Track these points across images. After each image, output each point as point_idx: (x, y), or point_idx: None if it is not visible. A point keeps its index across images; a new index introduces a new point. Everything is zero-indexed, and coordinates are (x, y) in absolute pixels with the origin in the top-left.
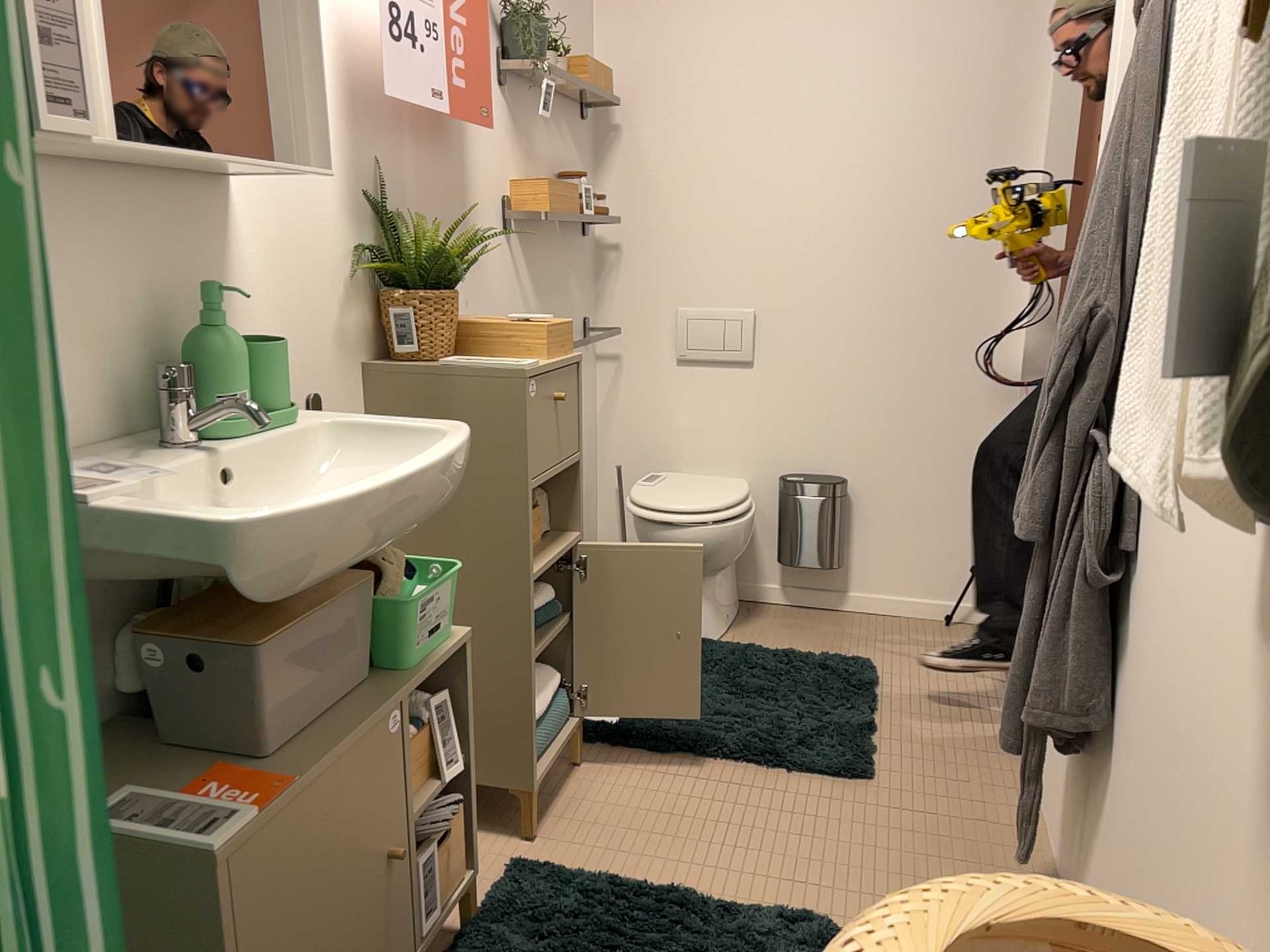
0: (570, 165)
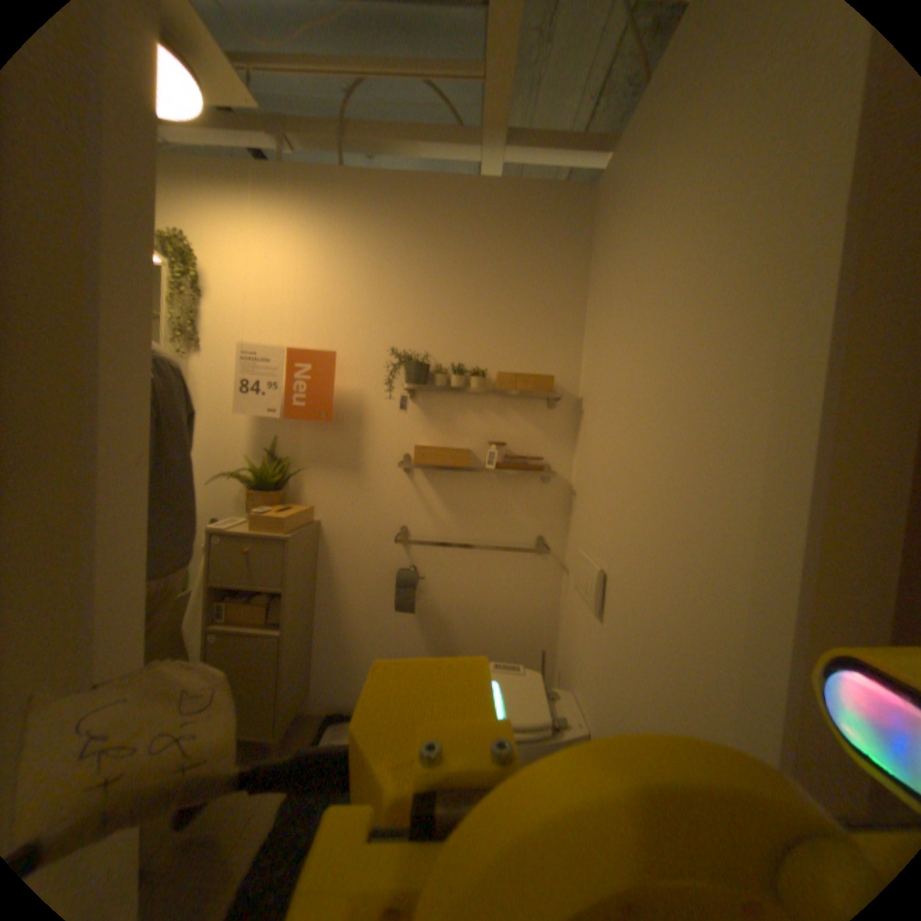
0: (521, 432)
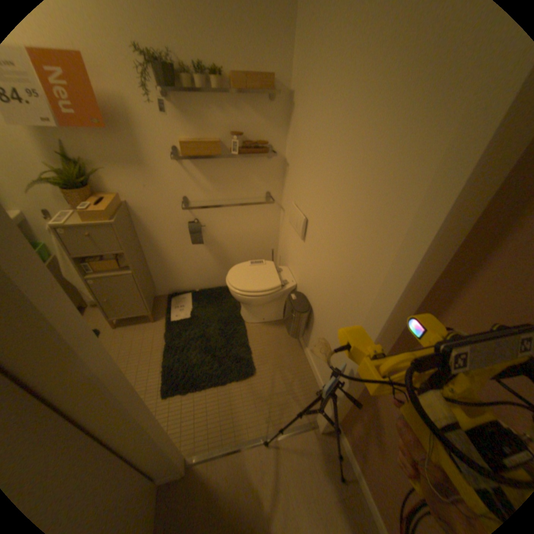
0: (252, 125)
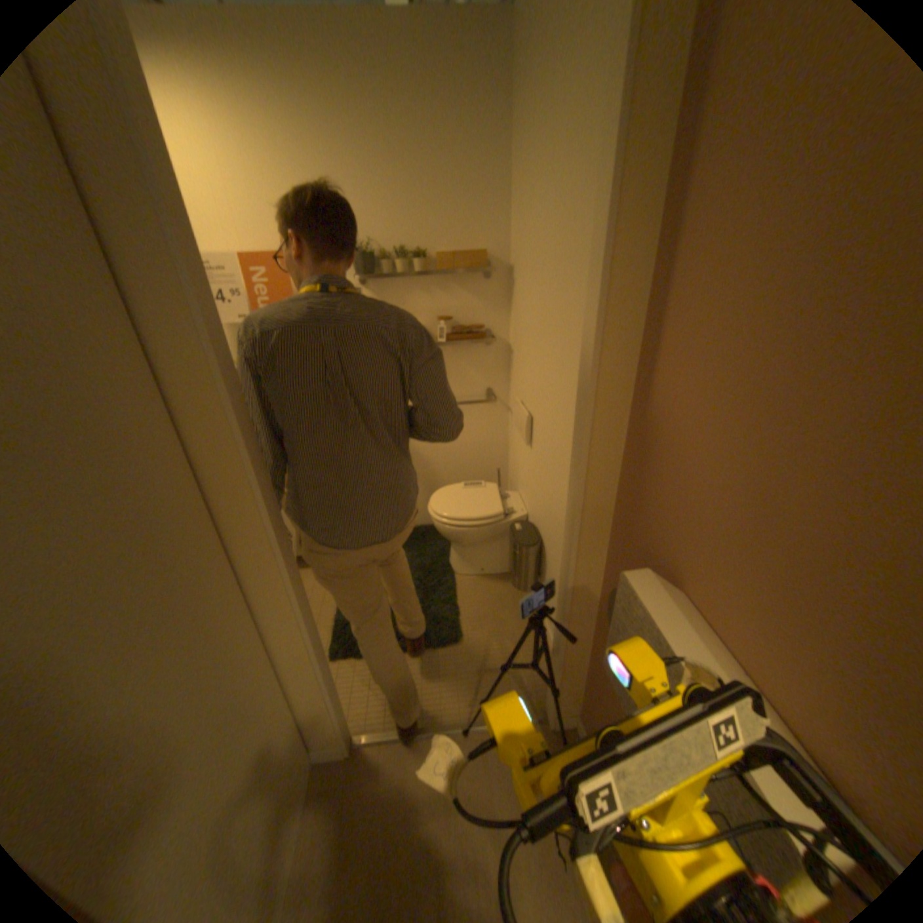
0: (463, 308)
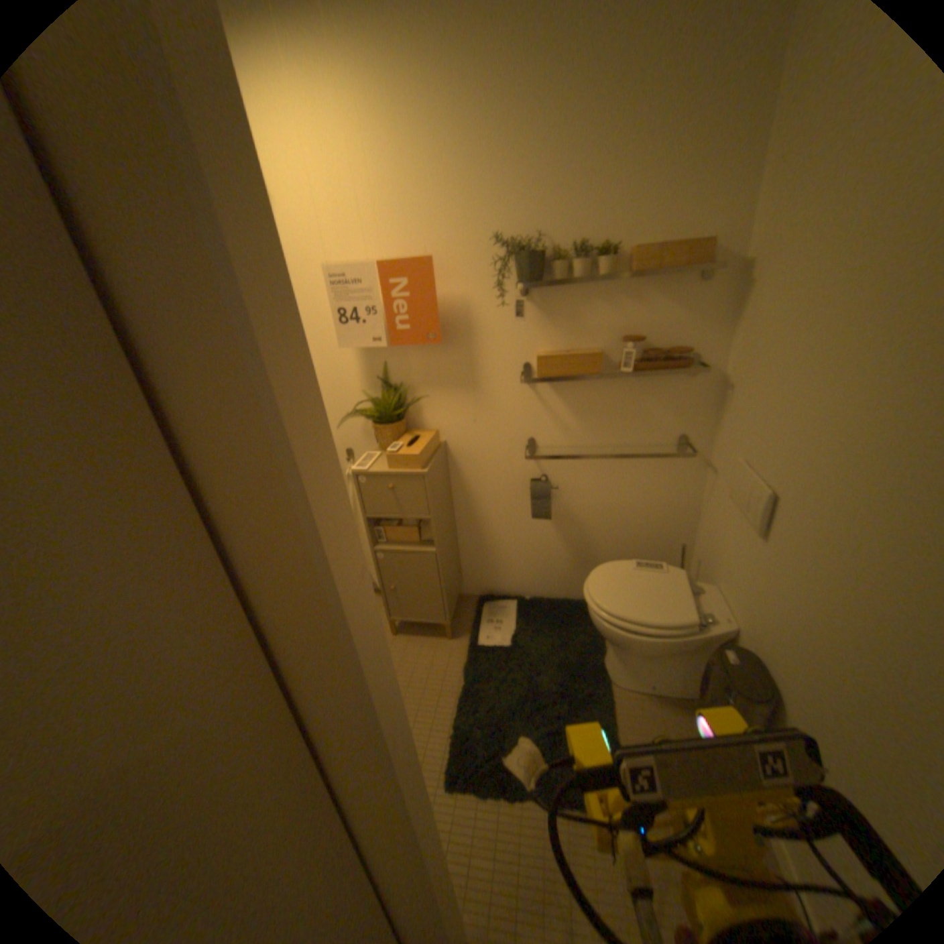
0: (662, 322)
